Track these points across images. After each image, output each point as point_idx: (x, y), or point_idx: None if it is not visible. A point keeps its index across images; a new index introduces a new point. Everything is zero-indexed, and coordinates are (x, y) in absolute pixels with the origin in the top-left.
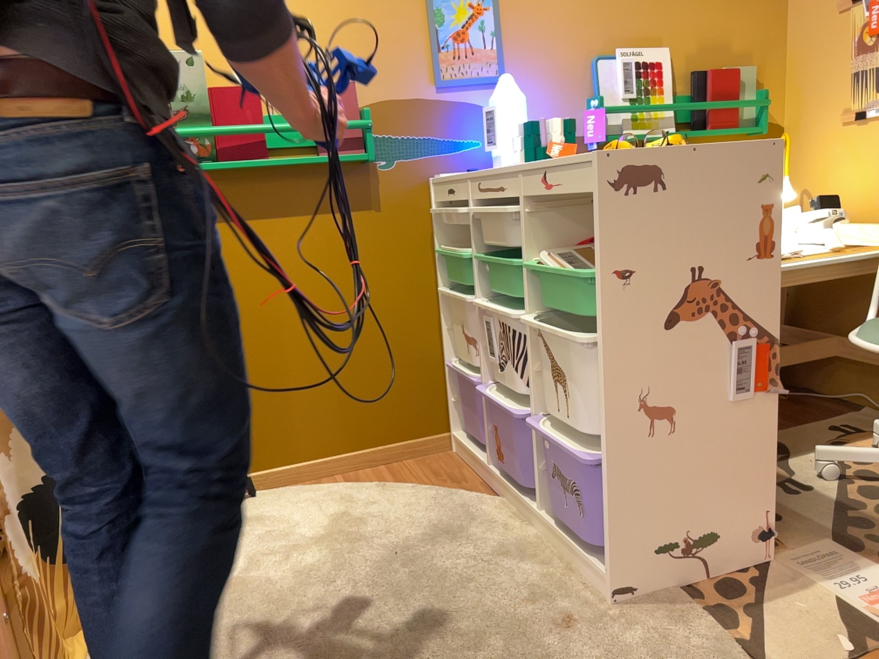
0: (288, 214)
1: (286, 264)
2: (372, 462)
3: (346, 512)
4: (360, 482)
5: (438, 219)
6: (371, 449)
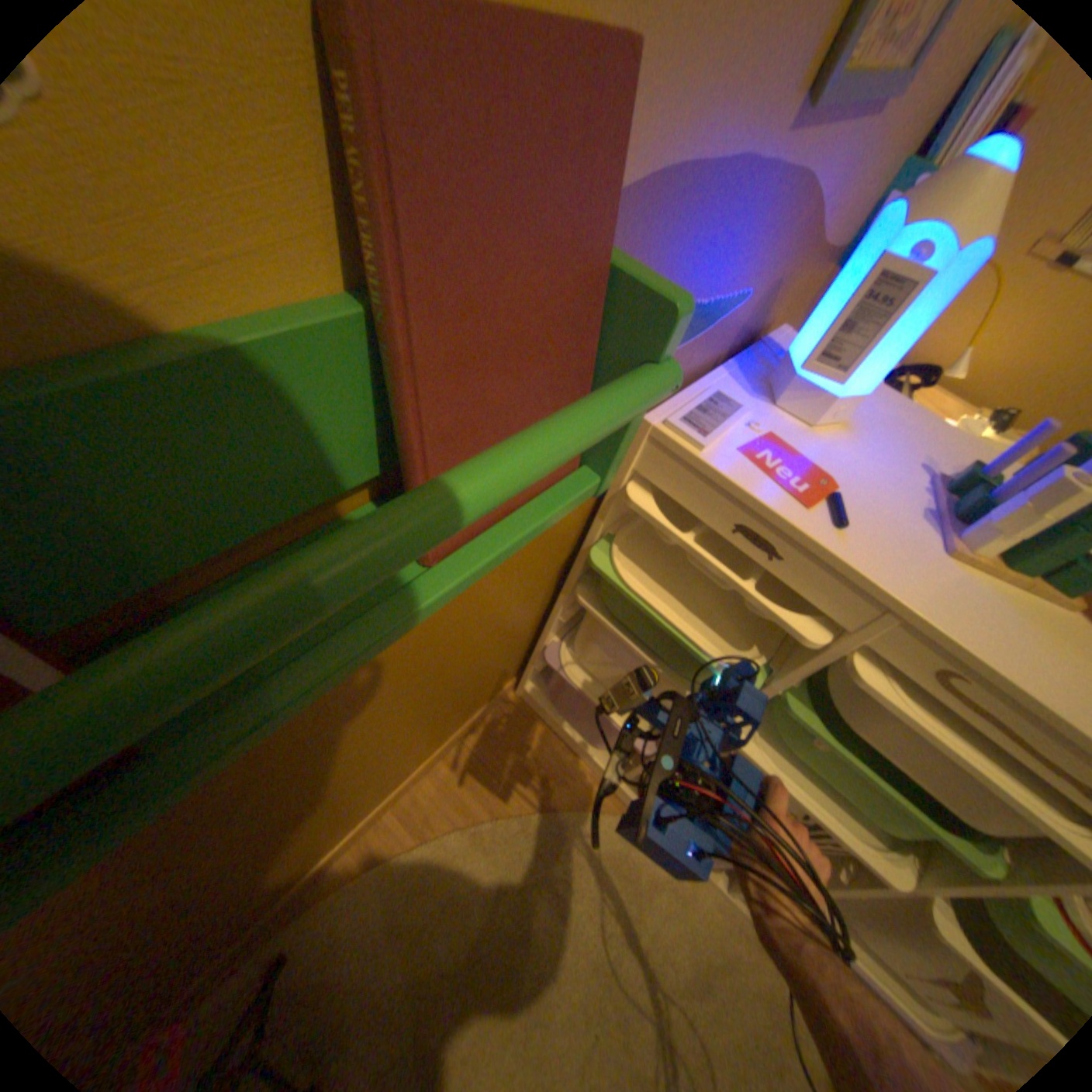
0: None
1: (281, 769)
2: (431, 770)
3: (476, 950)
4: (444, 840)
5: (626, 496)
6: (430, 762)
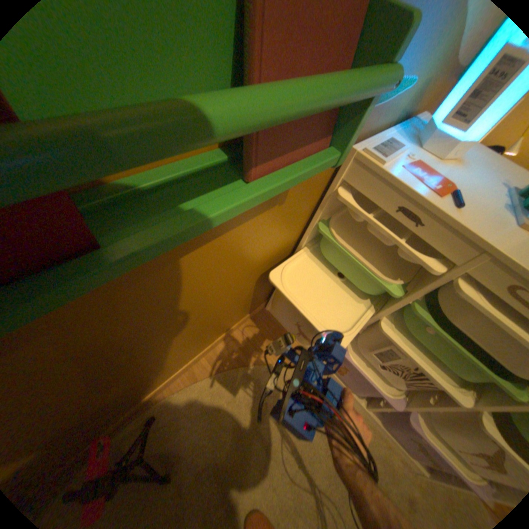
0: (158, 268)
1: (160, 314)
2: (224, 340)
3: (243, 423)
4: (229, 372)
5: (336, 196)
6: (224, 336)
